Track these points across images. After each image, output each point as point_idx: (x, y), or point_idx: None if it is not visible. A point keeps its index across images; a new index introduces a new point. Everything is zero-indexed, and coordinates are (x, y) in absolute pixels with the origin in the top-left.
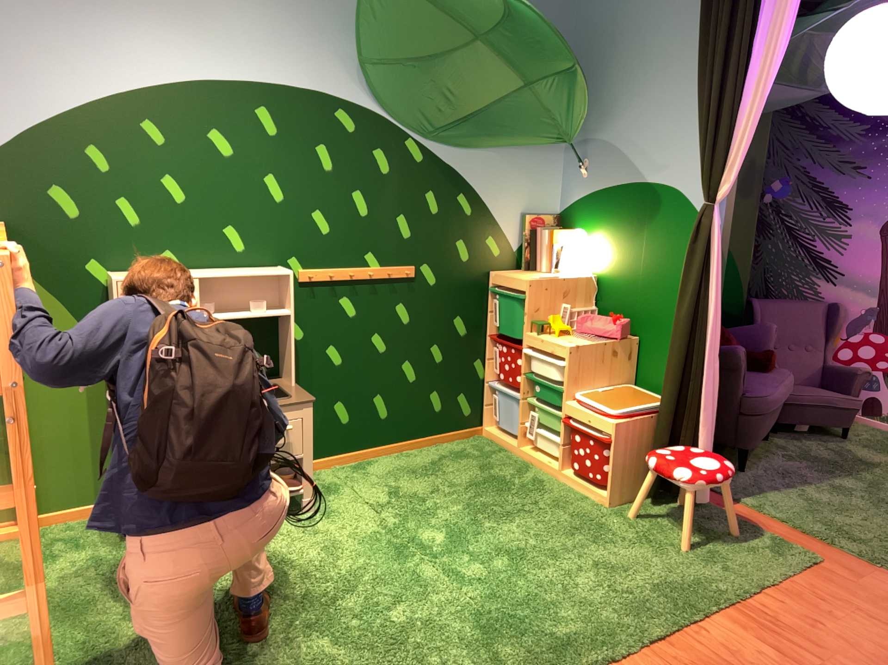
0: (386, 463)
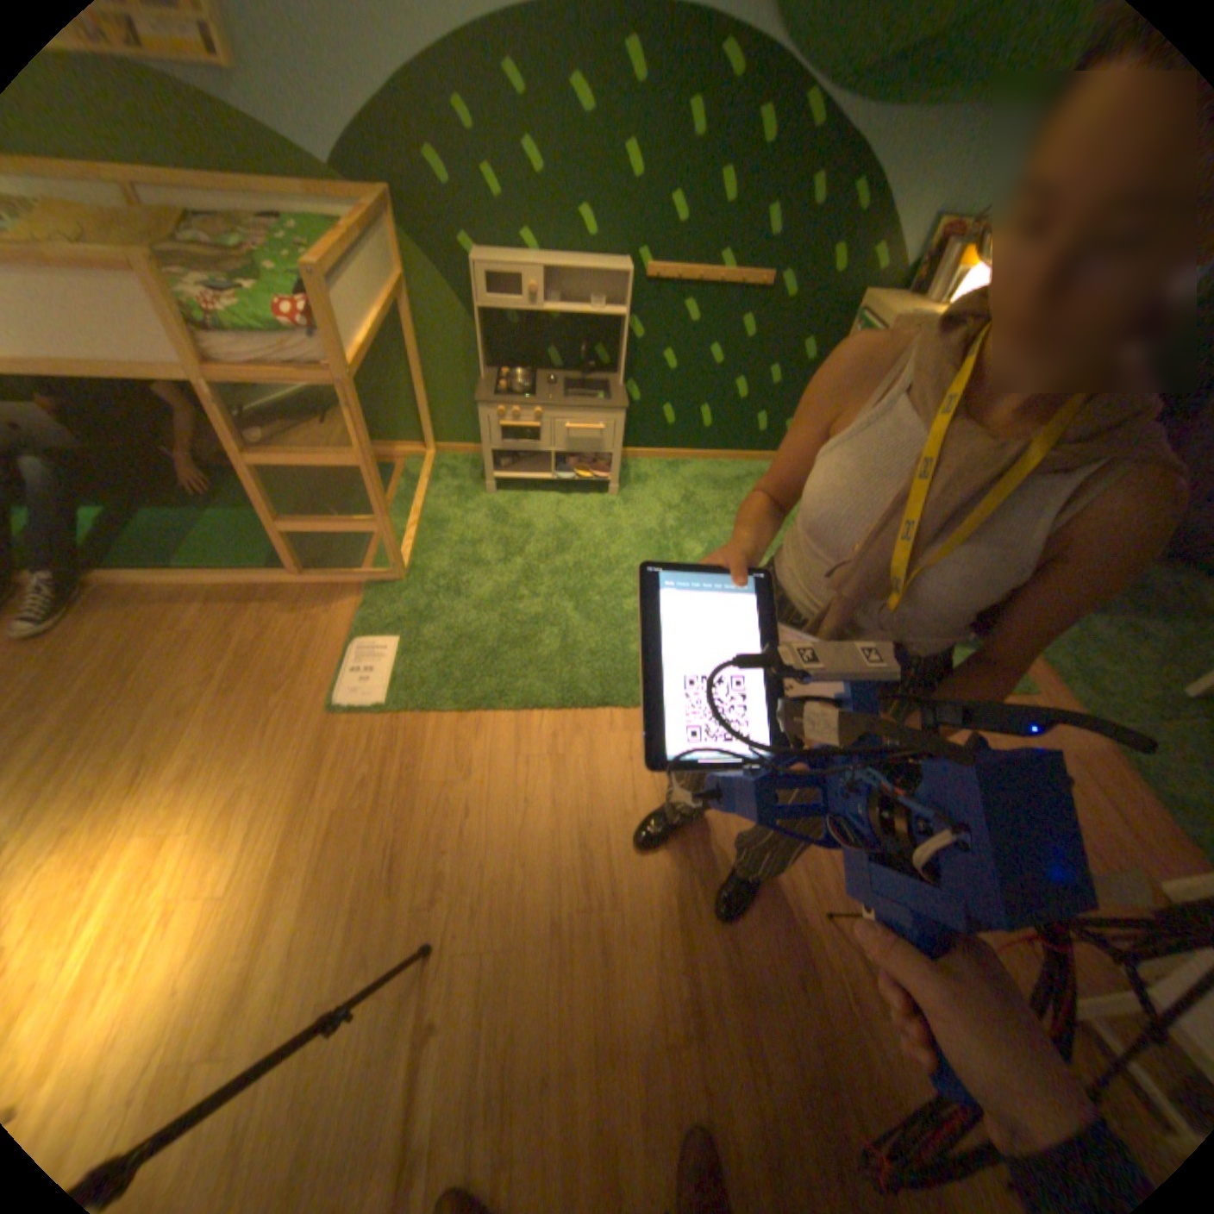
0: (695, 471)
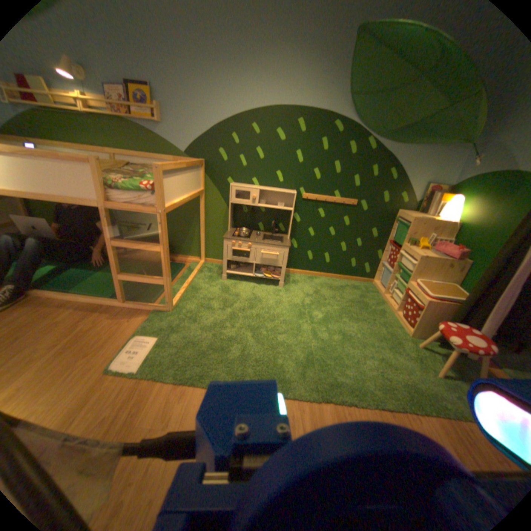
0: (320, 279)
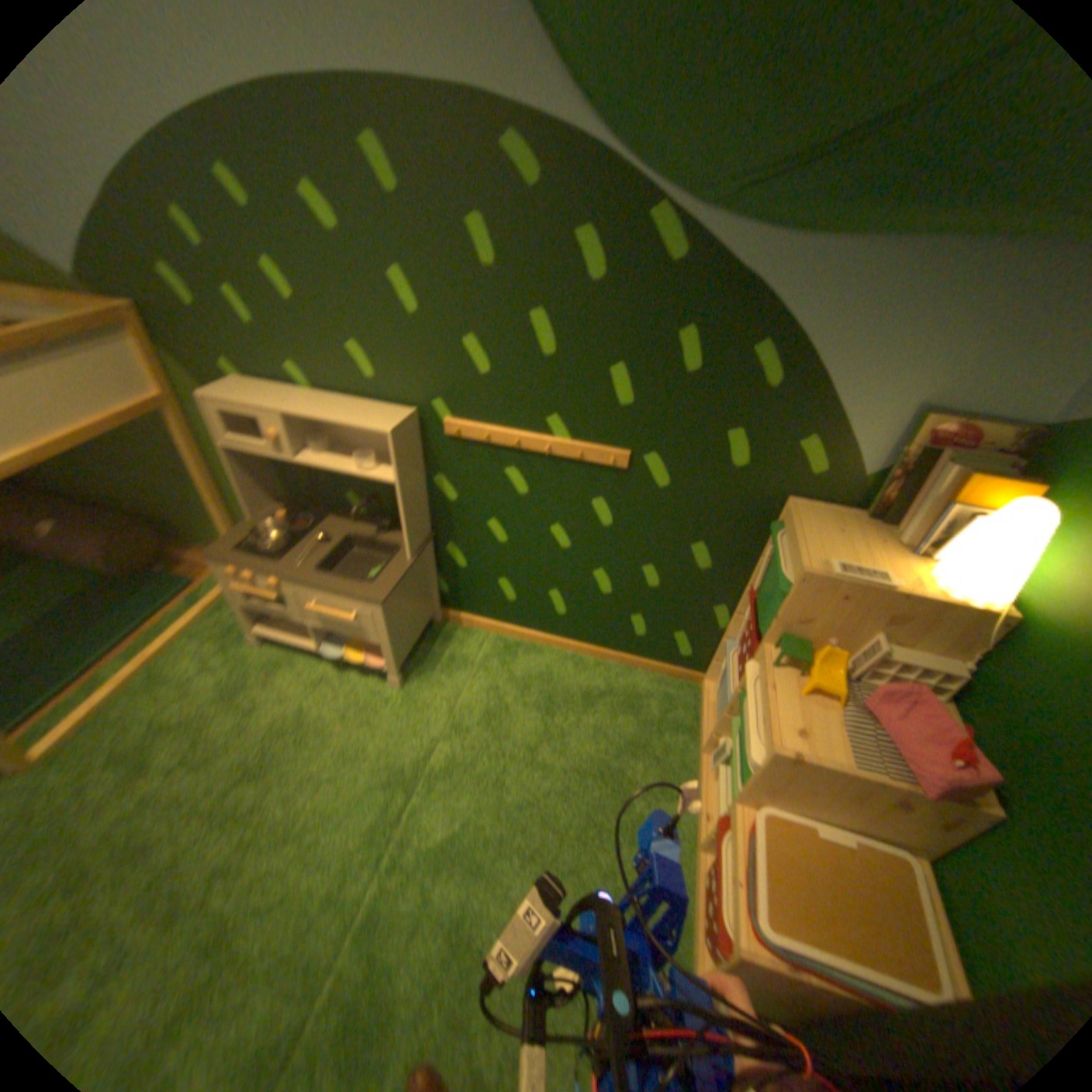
0: (540, 665)
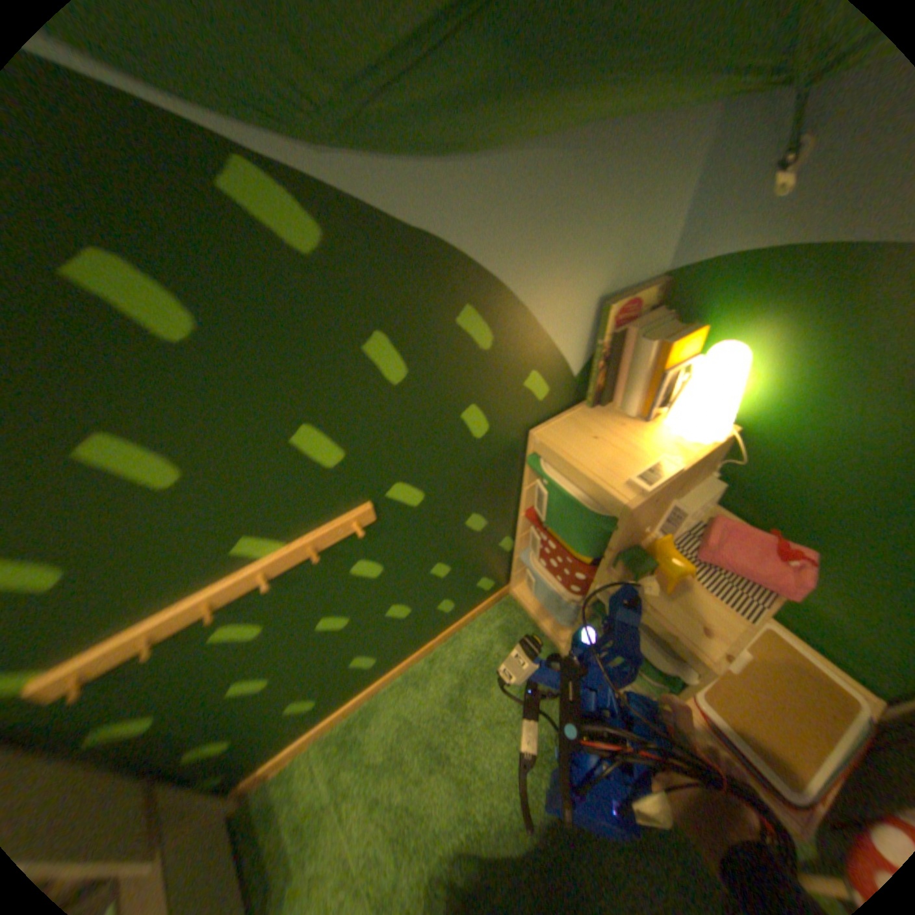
0: (388, 722)
